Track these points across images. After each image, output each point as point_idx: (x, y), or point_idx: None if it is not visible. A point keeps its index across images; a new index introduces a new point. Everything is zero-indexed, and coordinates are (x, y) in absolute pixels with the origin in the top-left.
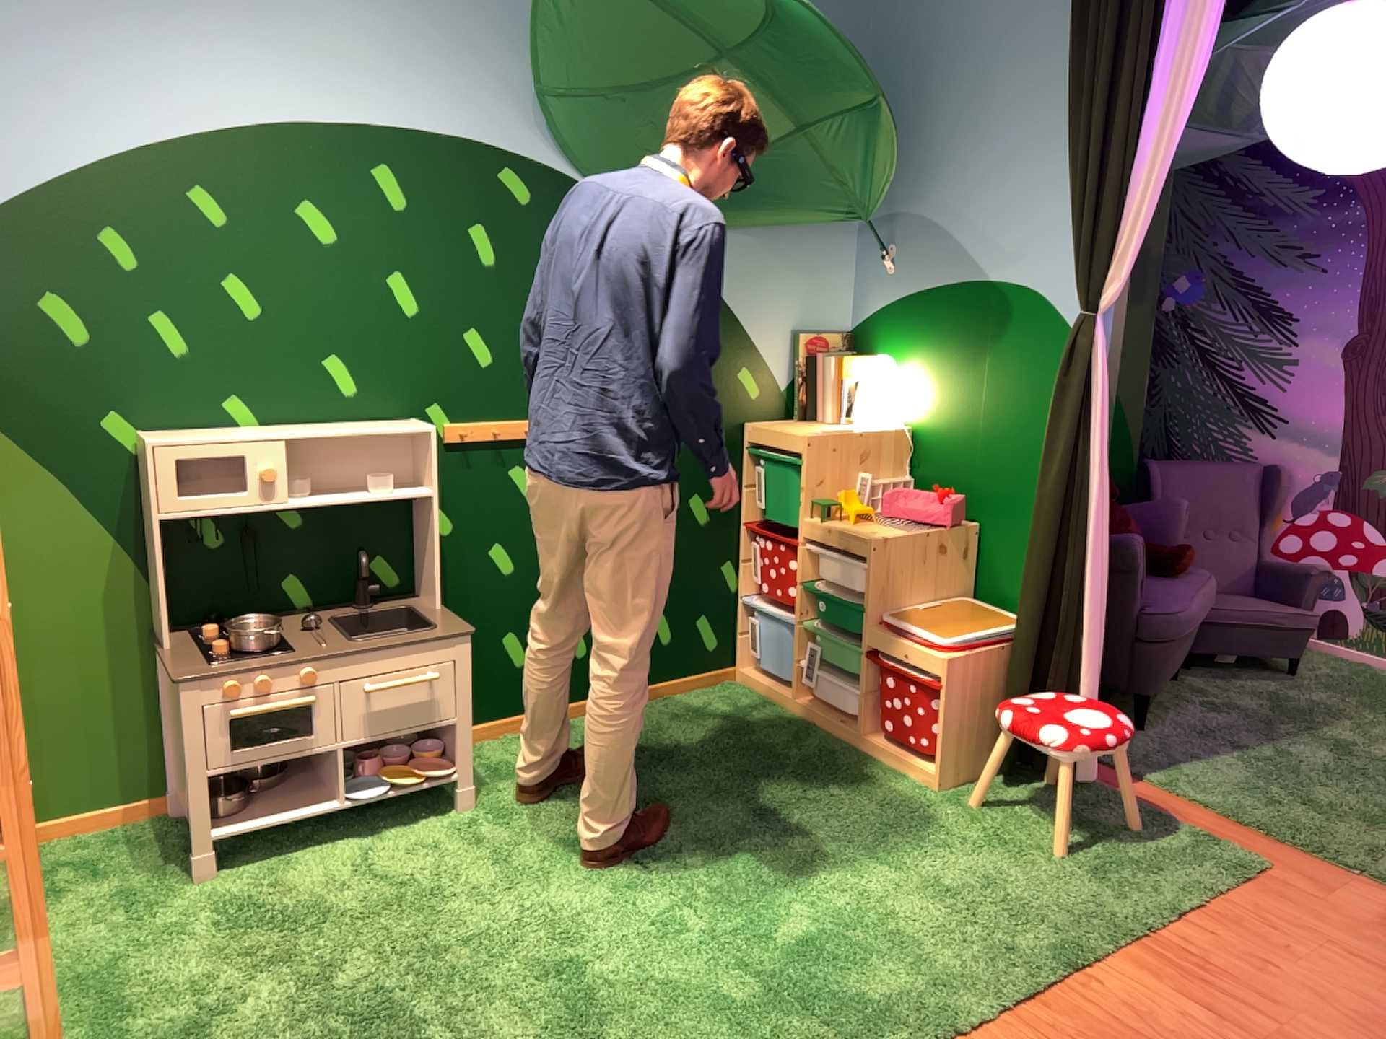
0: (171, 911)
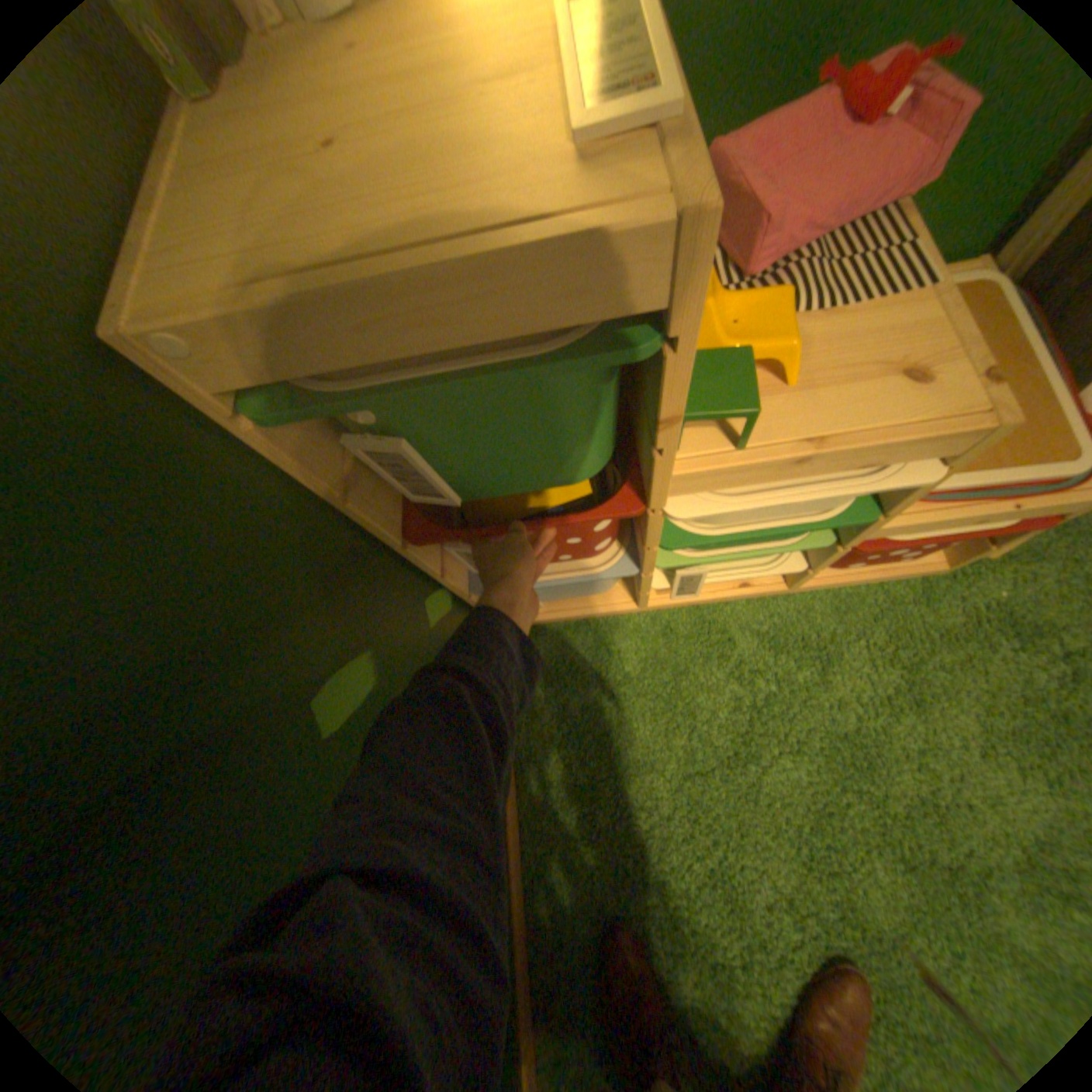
0: None
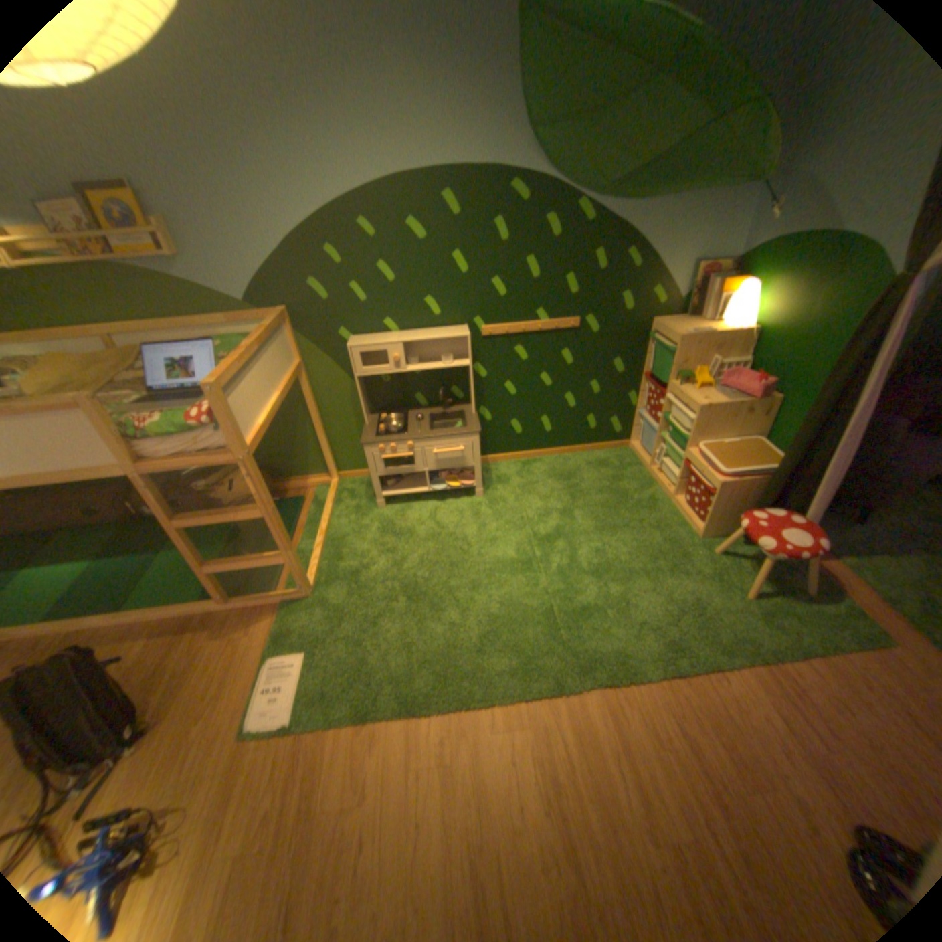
0: (367, 520)
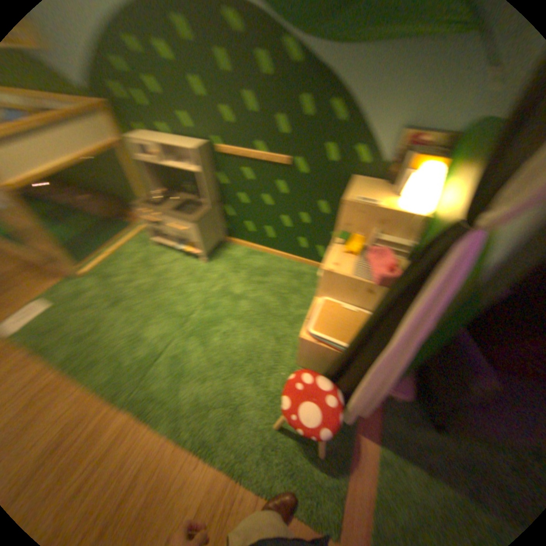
0: (140, 250)
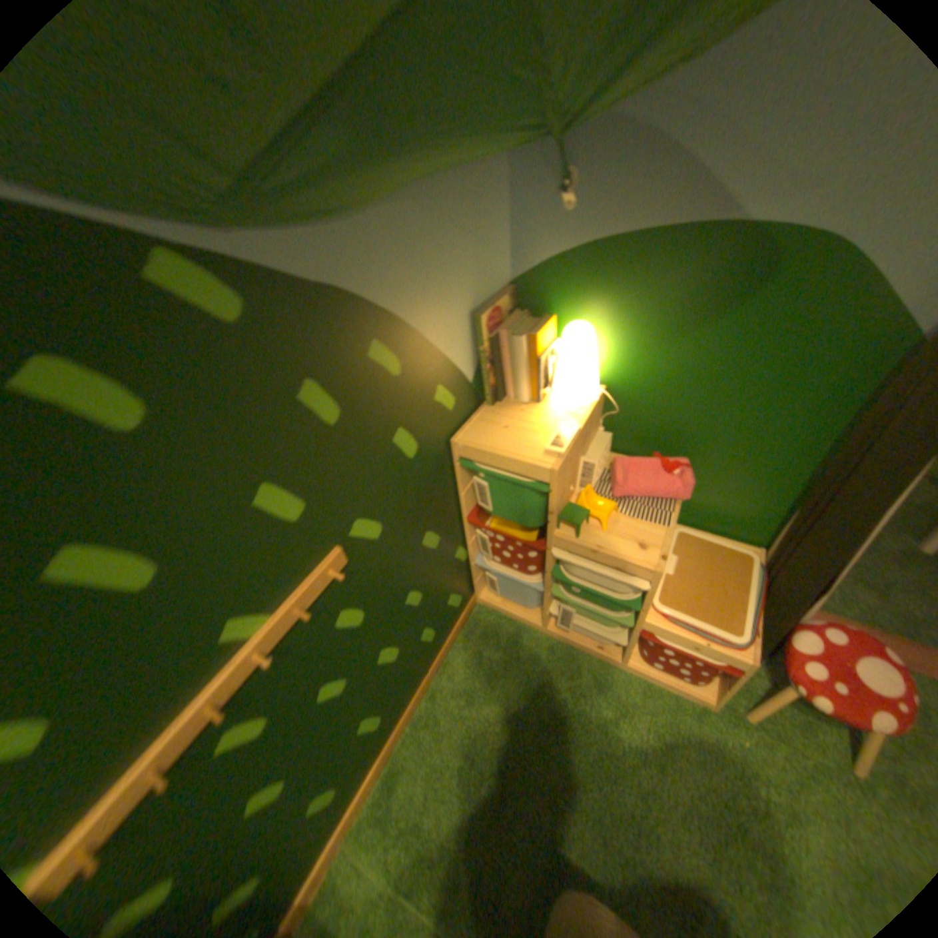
0: None
